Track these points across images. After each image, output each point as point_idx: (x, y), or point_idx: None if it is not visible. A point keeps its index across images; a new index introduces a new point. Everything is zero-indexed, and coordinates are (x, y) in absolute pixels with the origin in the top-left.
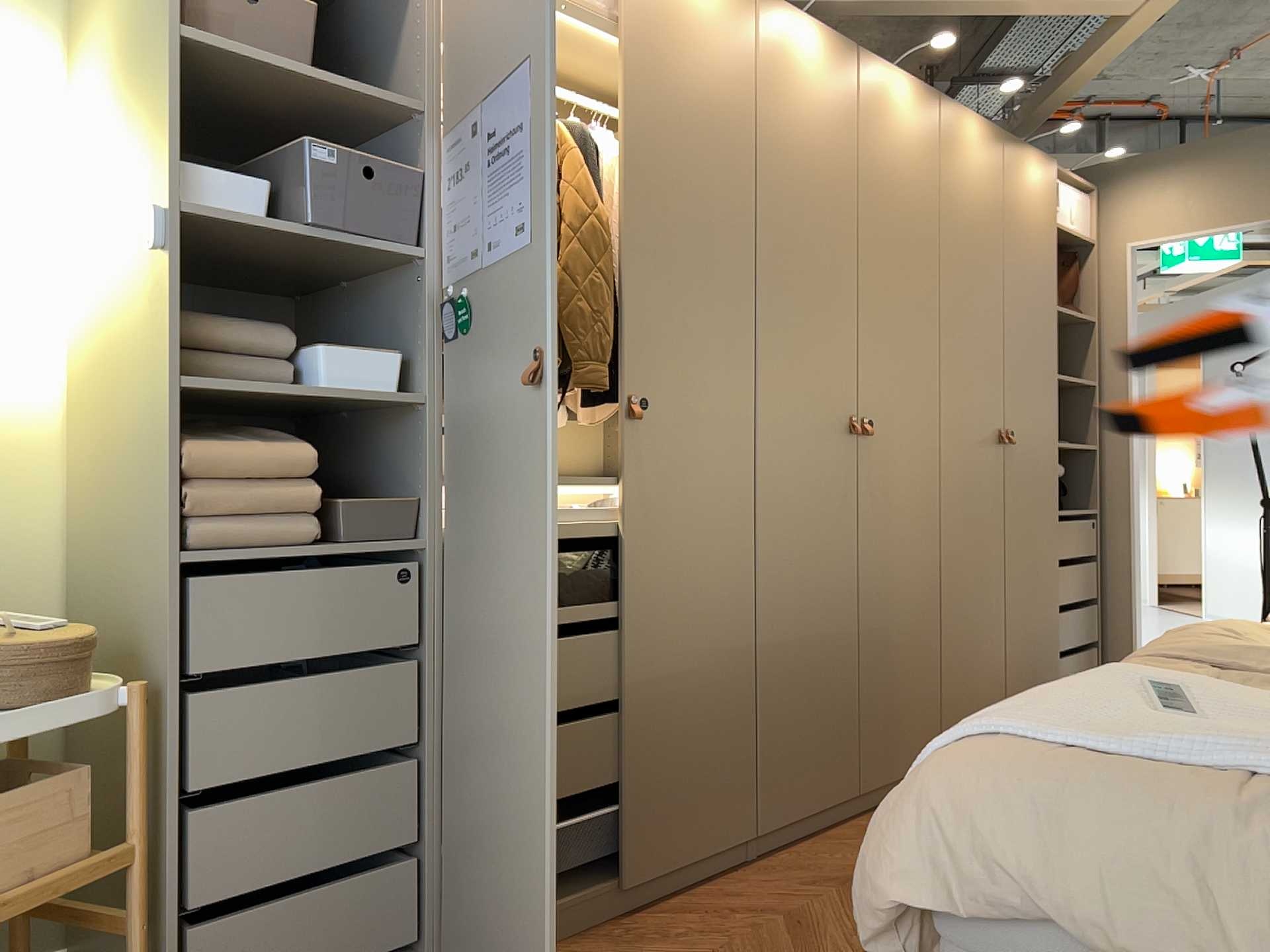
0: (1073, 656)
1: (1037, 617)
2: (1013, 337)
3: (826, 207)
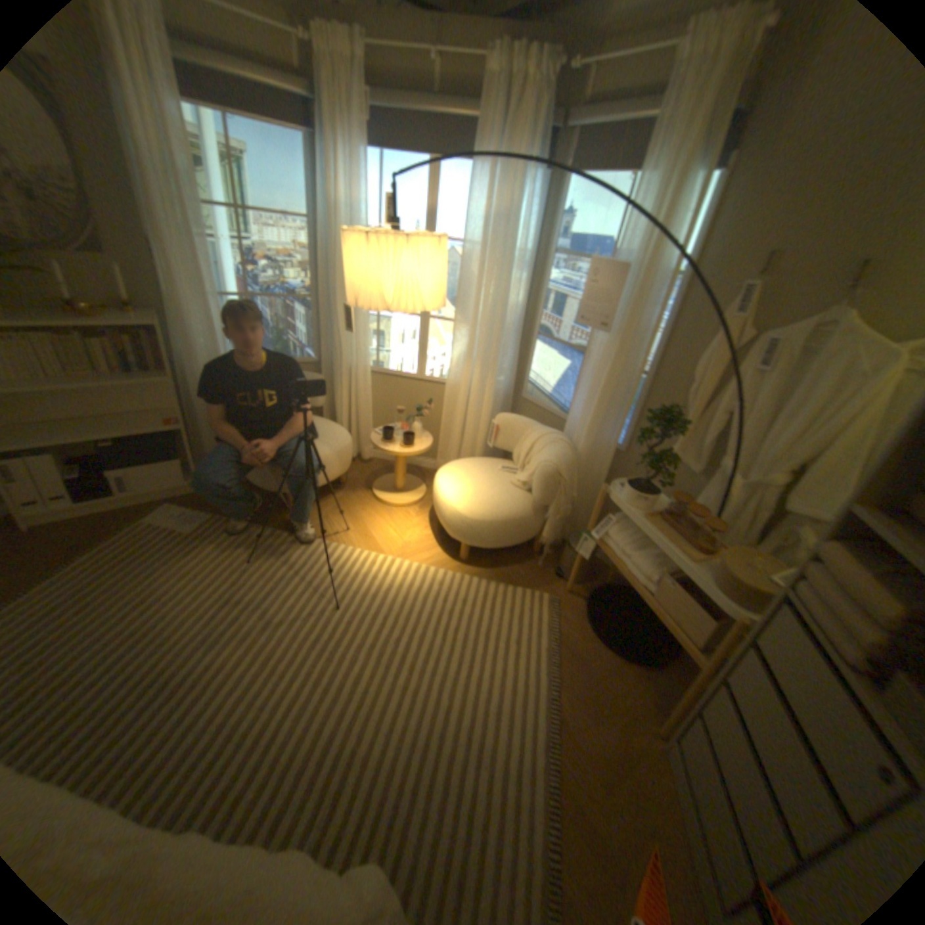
0: None
1: None
2: None
3: None
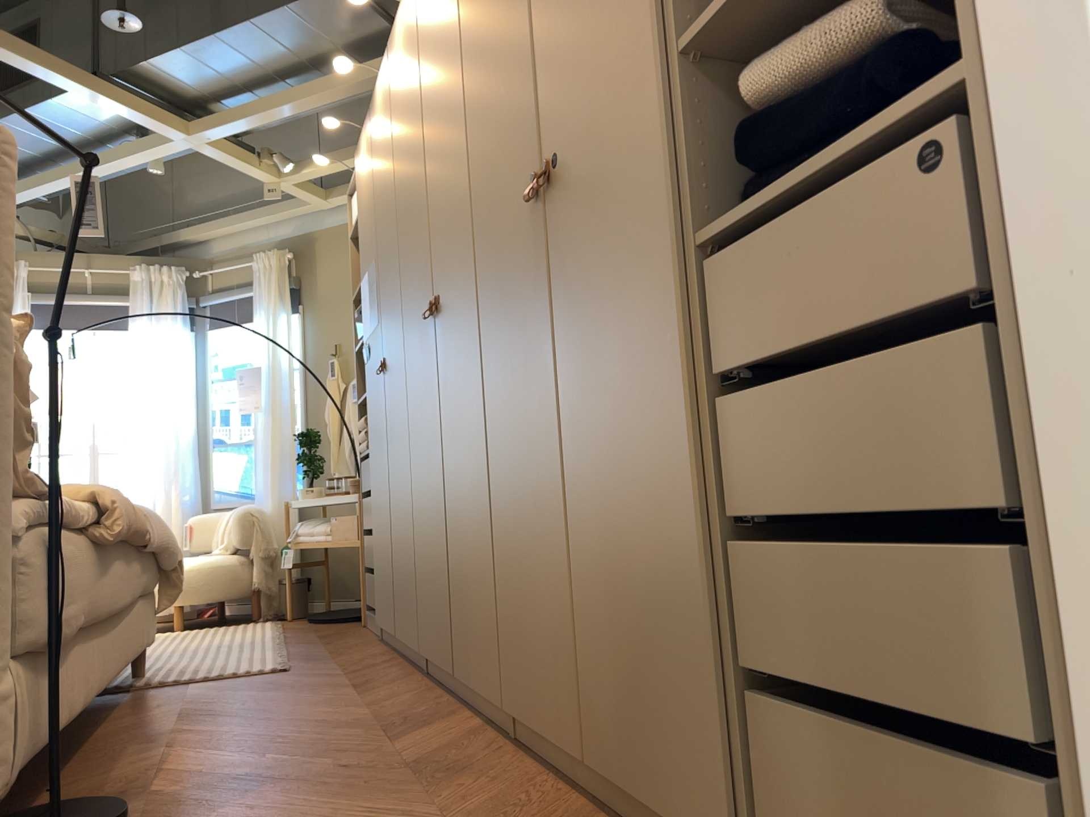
0: (797, 697)
1: (625, 530)
2: (541, 2)
3: (415, 149)
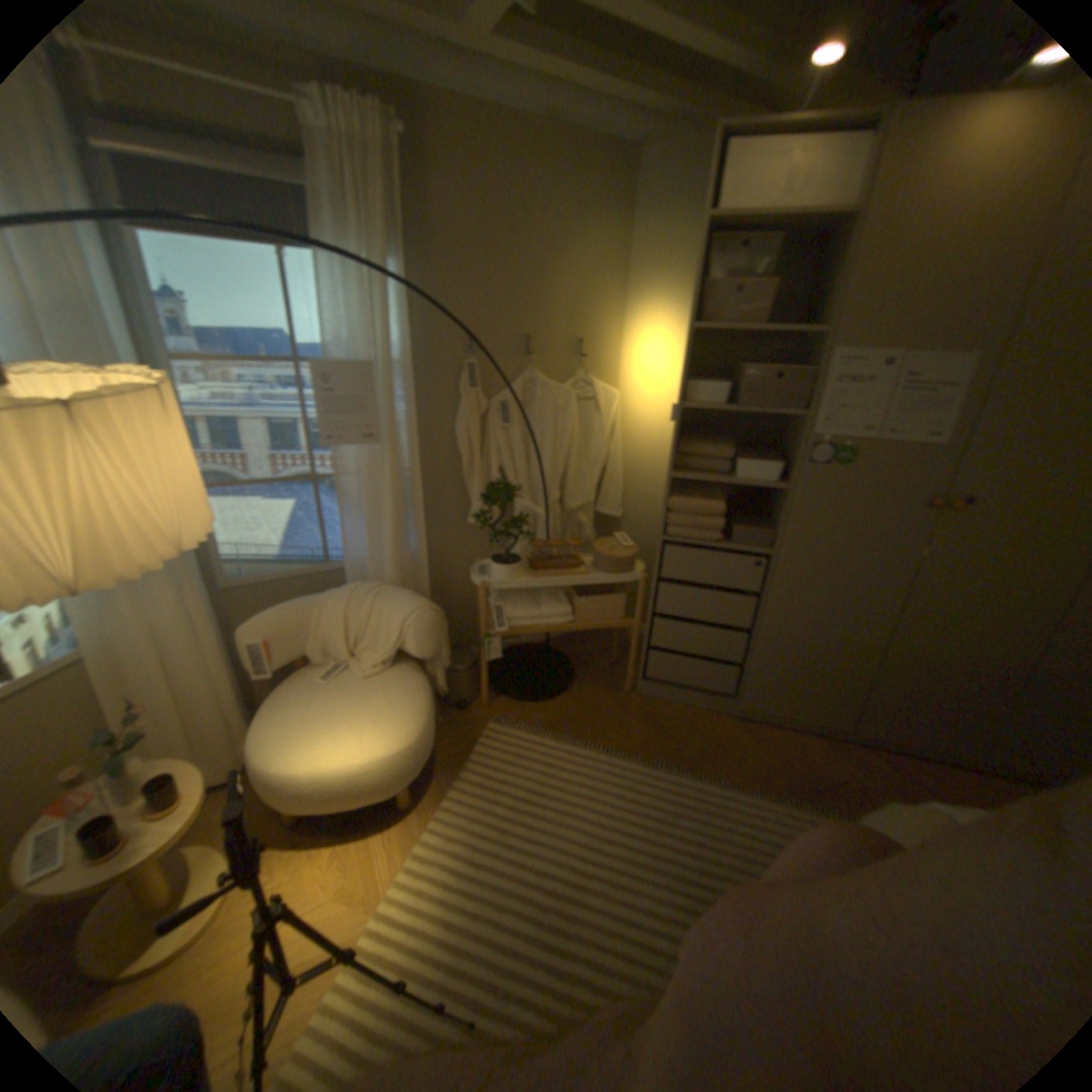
0: None
1: None
2: None
3: None
